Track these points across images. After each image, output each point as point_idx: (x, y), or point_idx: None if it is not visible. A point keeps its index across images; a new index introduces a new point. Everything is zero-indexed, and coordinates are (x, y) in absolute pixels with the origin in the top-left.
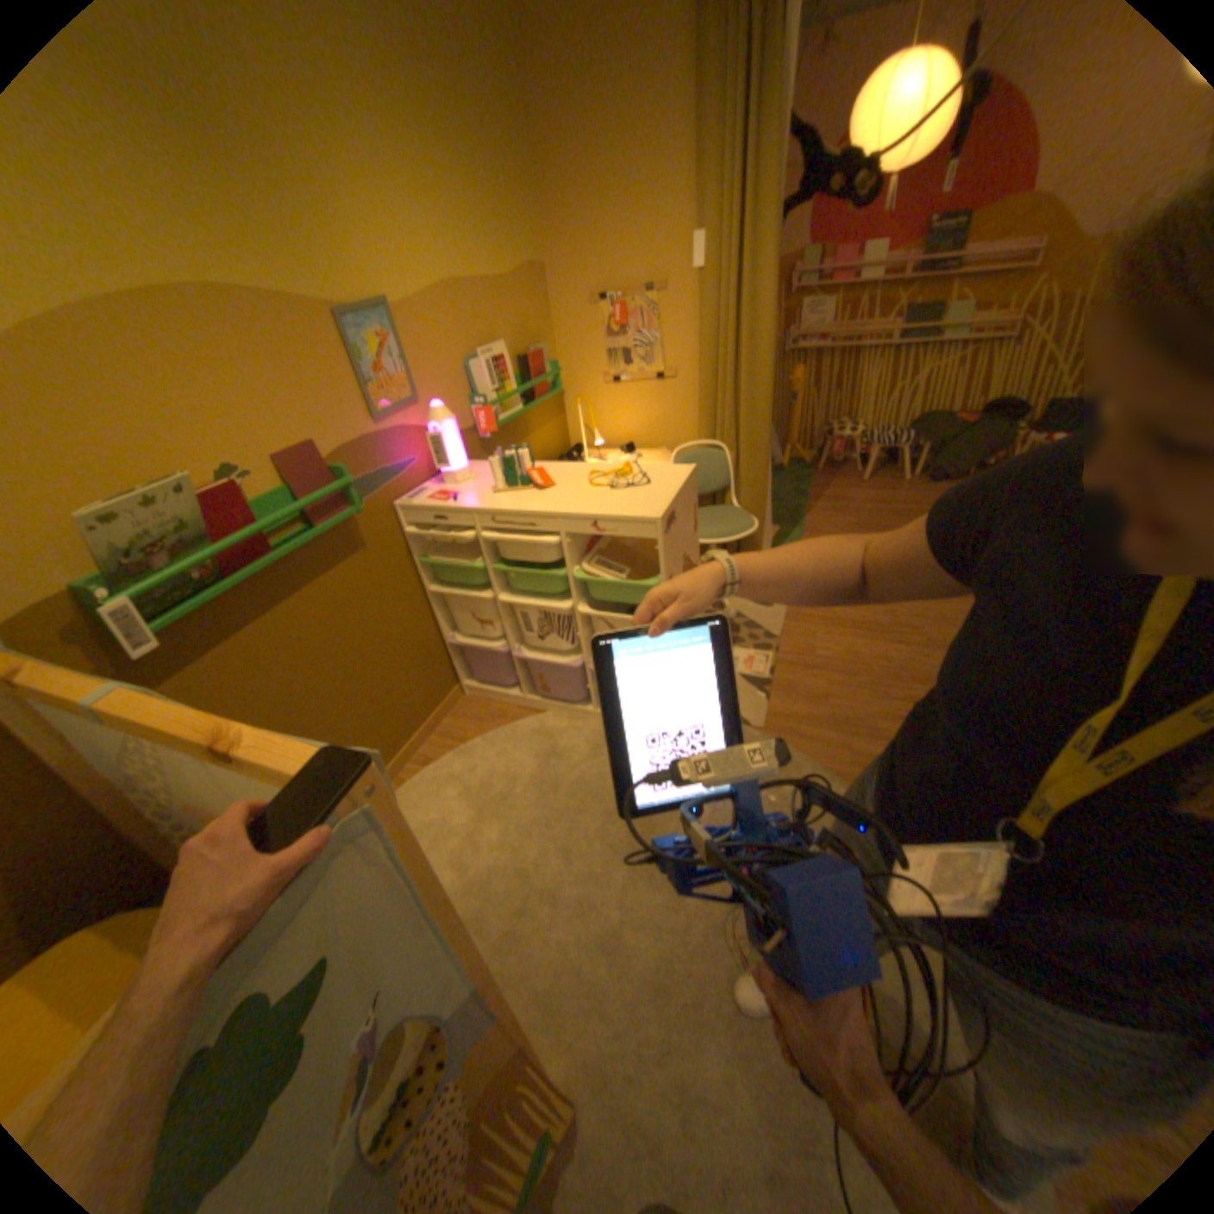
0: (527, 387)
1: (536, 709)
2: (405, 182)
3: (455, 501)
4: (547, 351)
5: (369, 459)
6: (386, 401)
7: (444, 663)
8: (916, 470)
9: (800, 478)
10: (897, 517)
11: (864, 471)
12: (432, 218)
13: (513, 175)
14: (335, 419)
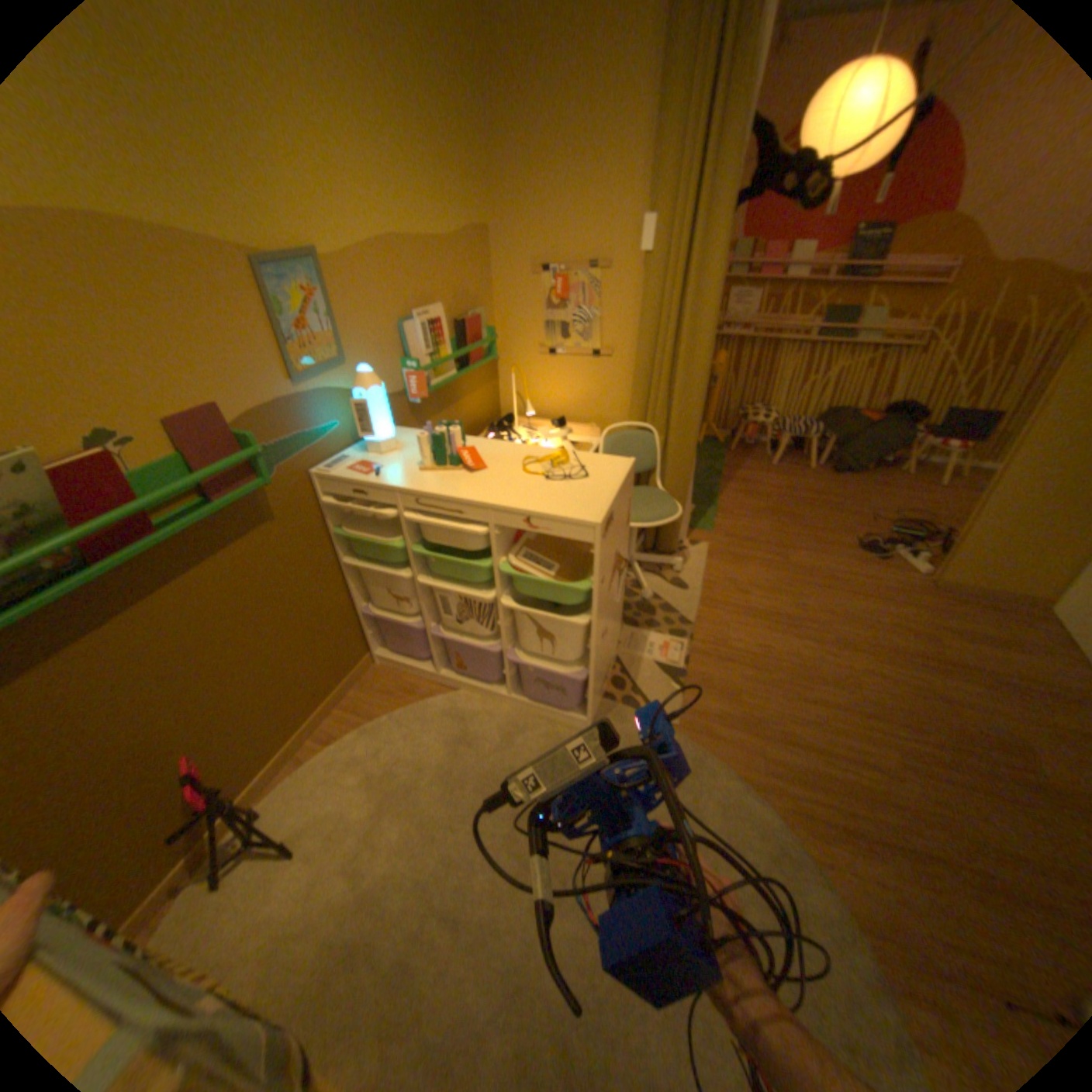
0: (463, 353)
1: (448, 687)
2: (347, 123)
3: (377, 476)
4: (485, 317)
5: (285, 424)
6: (309, 361)
7: (355, 634)
8: (820, 459)
9: (714, 457)
10: (804, 506)
11: (773, 456)
12: (375, 167)
13: (465, 133)
14: (246, 380)
